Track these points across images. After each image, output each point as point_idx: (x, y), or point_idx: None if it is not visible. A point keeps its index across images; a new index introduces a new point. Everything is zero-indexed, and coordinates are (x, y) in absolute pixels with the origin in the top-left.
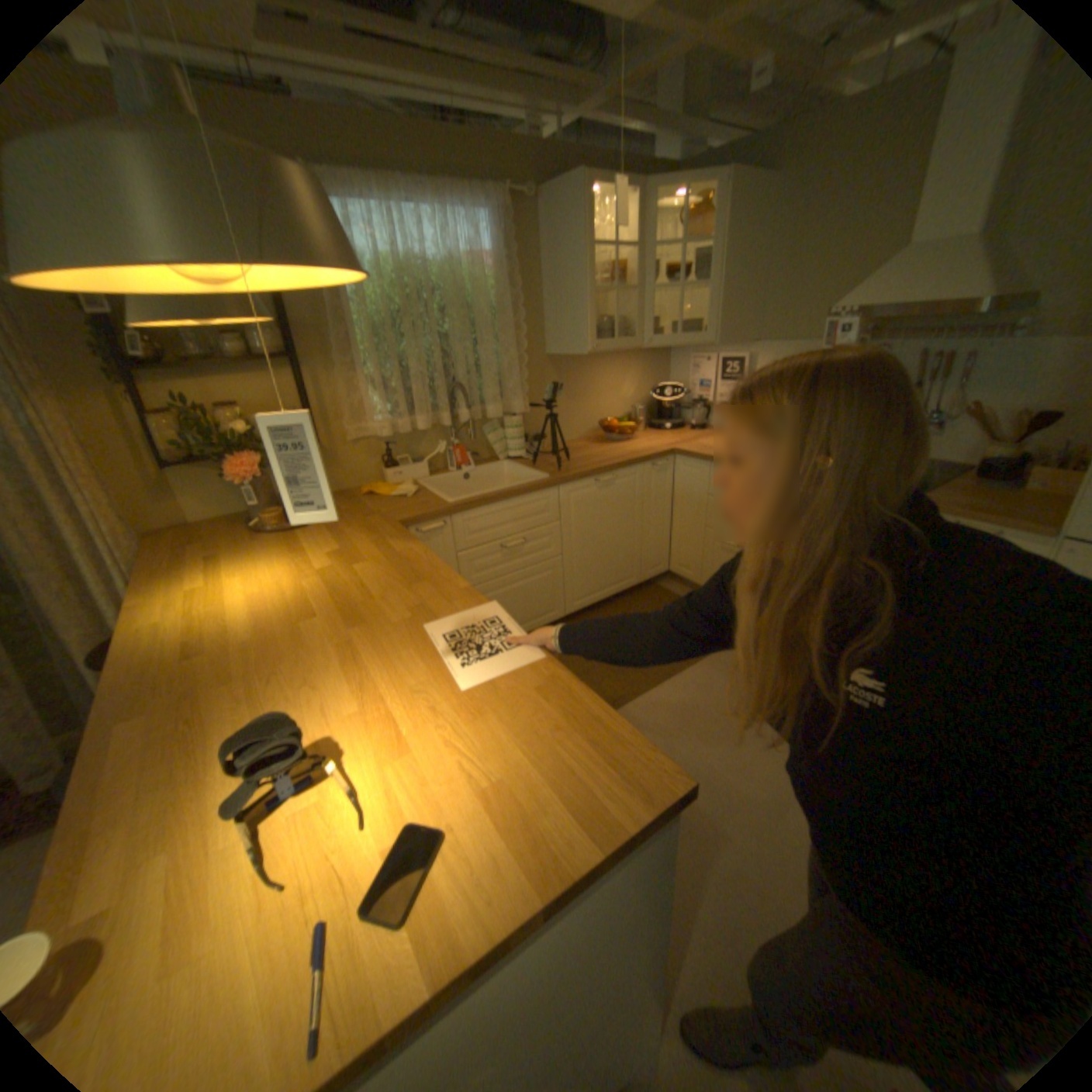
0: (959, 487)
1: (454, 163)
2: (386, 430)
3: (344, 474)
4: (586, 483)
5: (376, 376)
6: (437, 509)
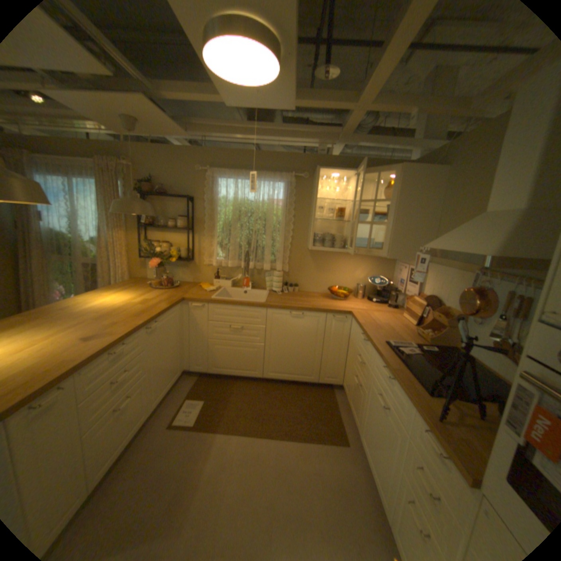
0: (478, 409)
1: (274, 164)
2: (217, 262)
3: (201, 276)
4: (285, 311)
5: (222, 241)
6: (204, 297)
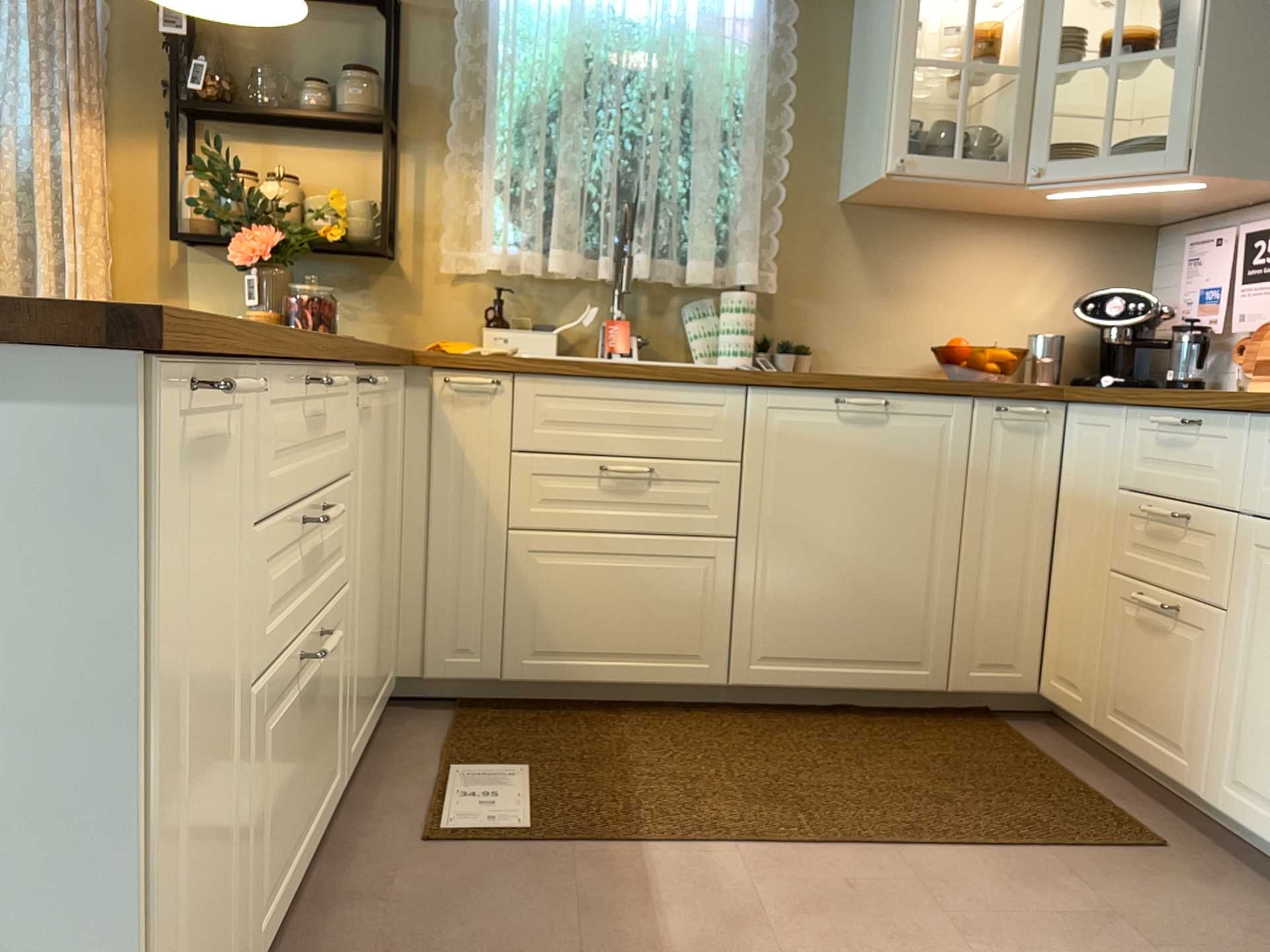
0: None
1: None
2: (501, 257)
3: (427, 322)
4: (819, 396)
5: (514, 178)
6: (495, 354)
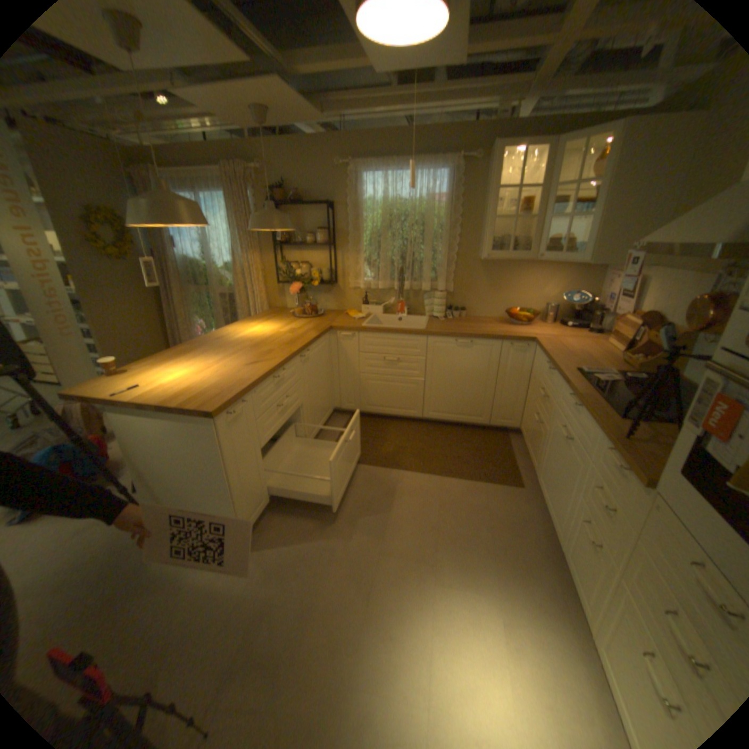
0: (680, 431)
1: (434, 143)
2: (364, 284)
3: (346, 302)
4: (449, 339)
5: (369, 257)
6: (353, 326)
